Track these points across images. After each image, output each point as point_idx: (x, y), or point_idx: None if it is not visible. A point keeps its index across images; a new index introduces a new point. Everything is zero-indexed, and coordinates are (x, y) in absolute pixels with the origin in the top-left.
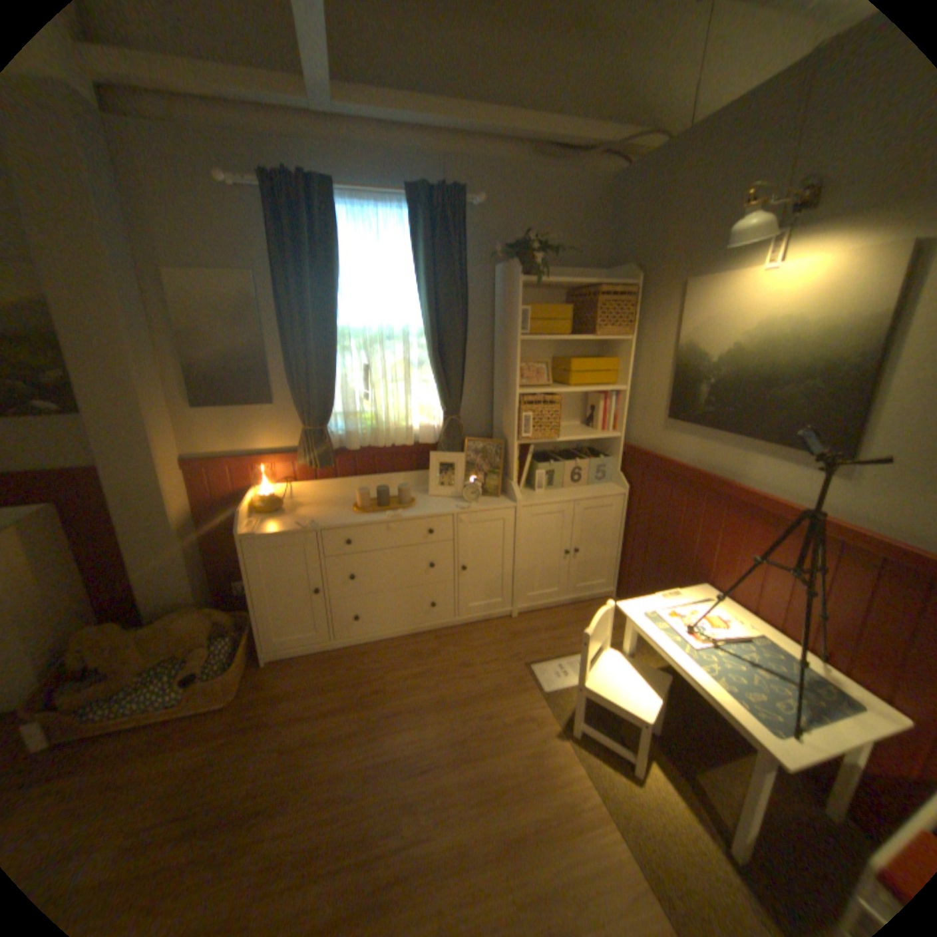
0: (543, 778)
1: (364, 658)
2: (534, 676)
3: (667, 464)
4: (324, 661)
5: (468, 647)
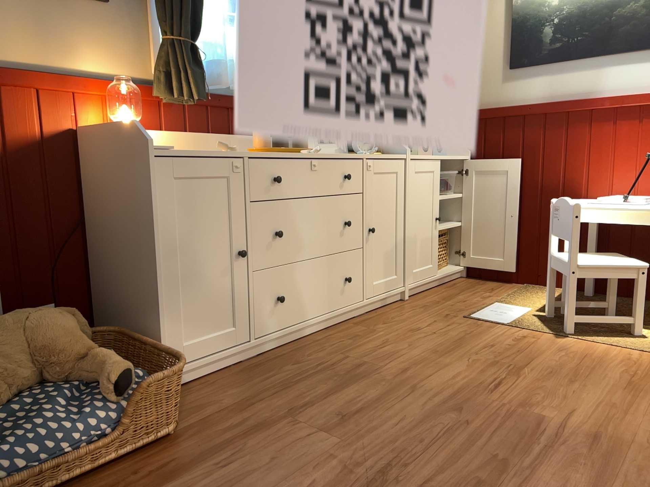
0: (585, 355)
1: (300, 353)
2: (483, 319)
3: (517, 110)
4: (251, 368)
5: (397, 321)
